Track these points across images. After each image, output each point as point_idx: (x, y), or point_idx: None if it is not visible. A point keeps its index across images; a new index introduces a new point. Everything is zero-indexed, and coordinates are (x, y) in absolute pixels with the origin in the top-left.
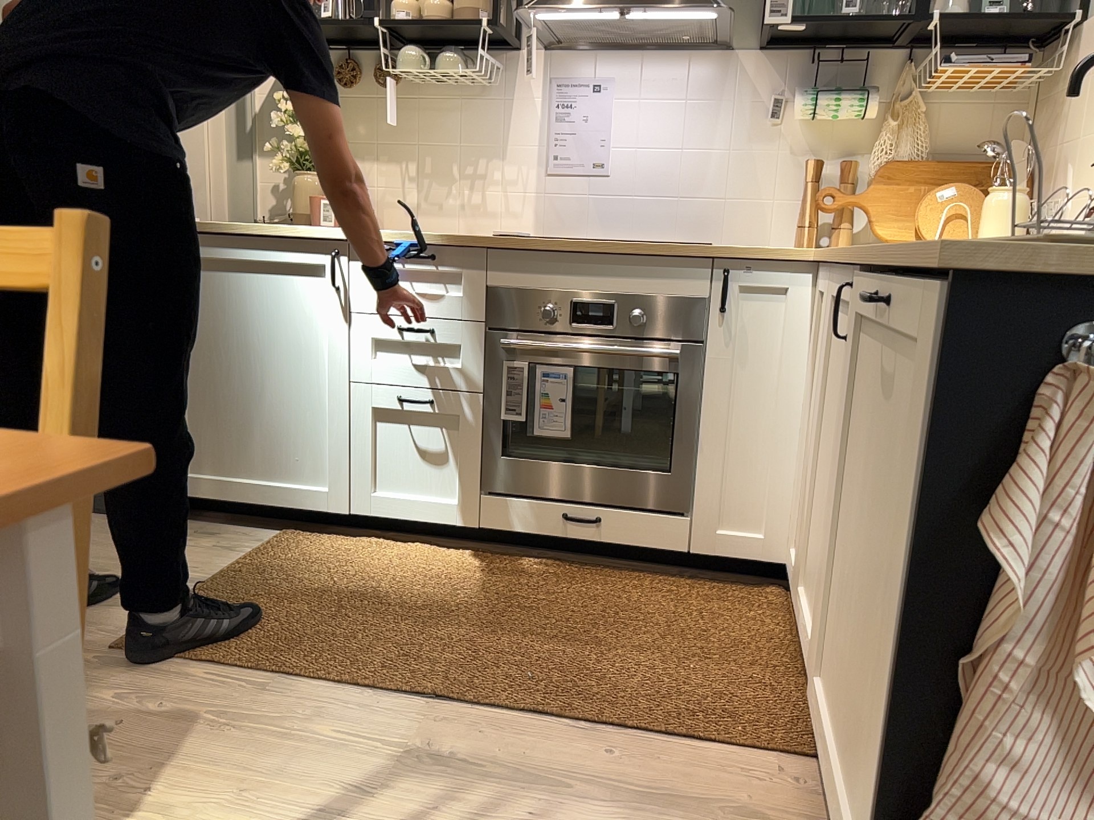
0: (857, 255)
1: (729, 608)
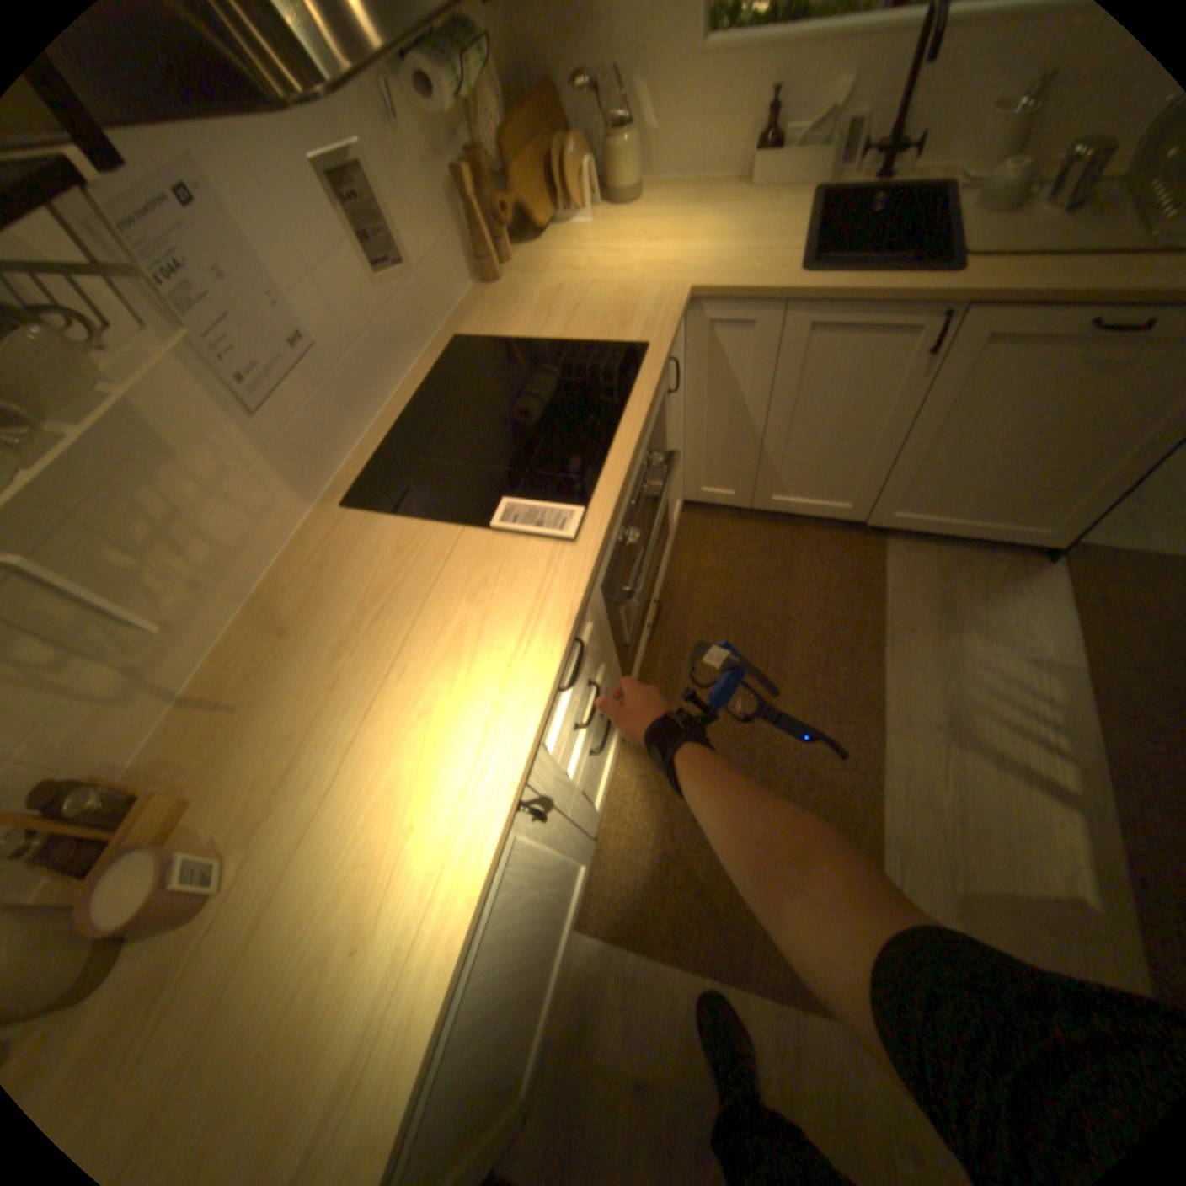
0: (965, 286)
1: (714, 547)
